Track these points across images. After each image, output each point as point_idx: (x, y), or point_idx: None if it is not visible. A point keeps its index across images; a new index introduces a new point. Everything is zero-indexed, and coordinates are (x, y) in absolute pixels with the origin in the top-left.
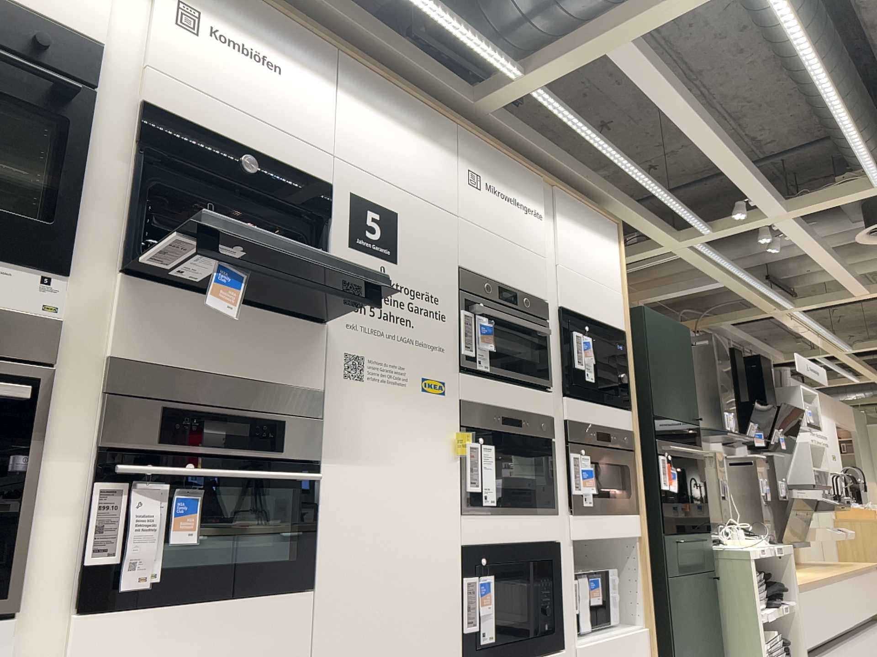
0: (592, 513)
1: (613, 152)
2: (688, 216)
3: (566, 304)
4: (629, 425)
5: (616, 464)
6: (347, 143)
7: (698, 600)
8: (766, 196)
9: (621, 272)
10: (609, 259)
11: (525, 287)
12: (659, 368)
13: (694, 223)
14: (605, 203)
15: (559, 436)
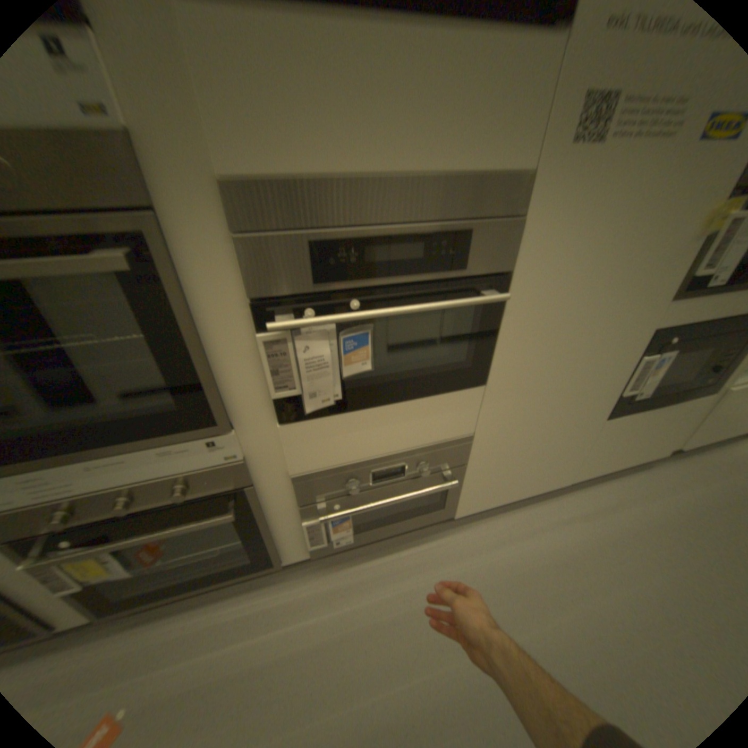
0: None
1: None
2: None
3: None
4: None
5: None
6: None
7: None
8: None
9: None
10: None
11: None
12: None
13: None
14: None
15: None
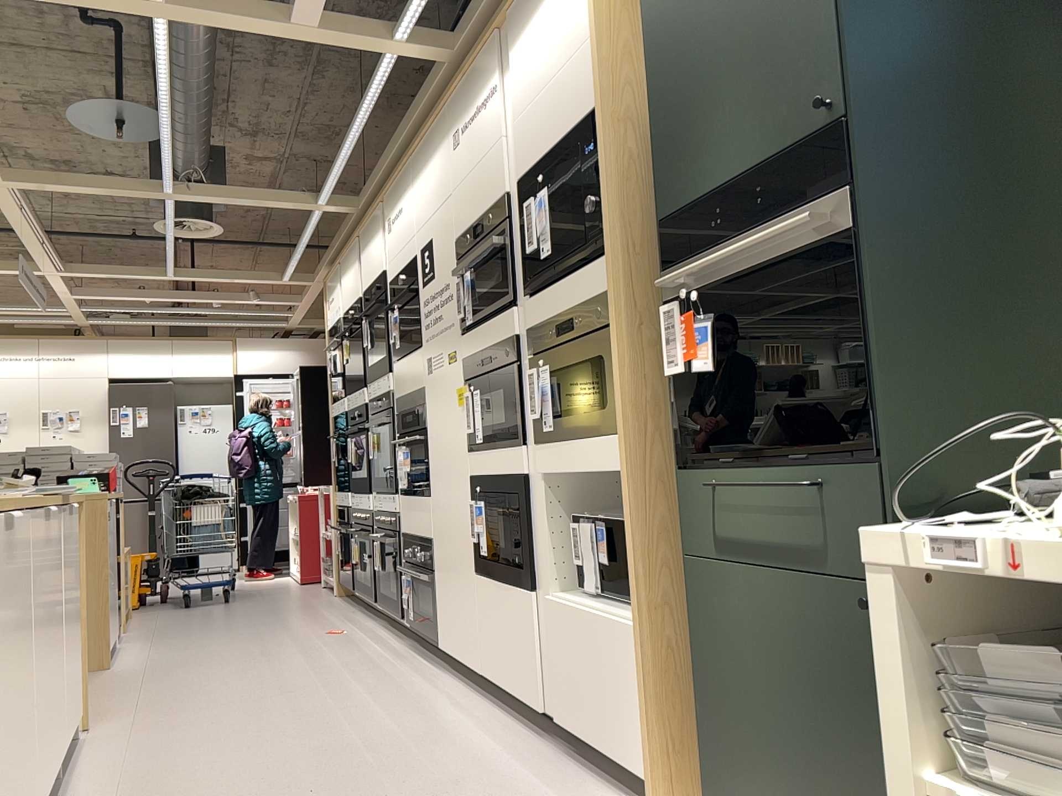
0: (558, 442)
1: None
2: None
3: (522, 171)
4: (610, 280)
5: (588, 360)
6: (416, 218)
7: (813, 644)
8: None
9: None
10: None
11: (490, 202)
12: (683, 90)
13: None
14: None
15: (530, 352)
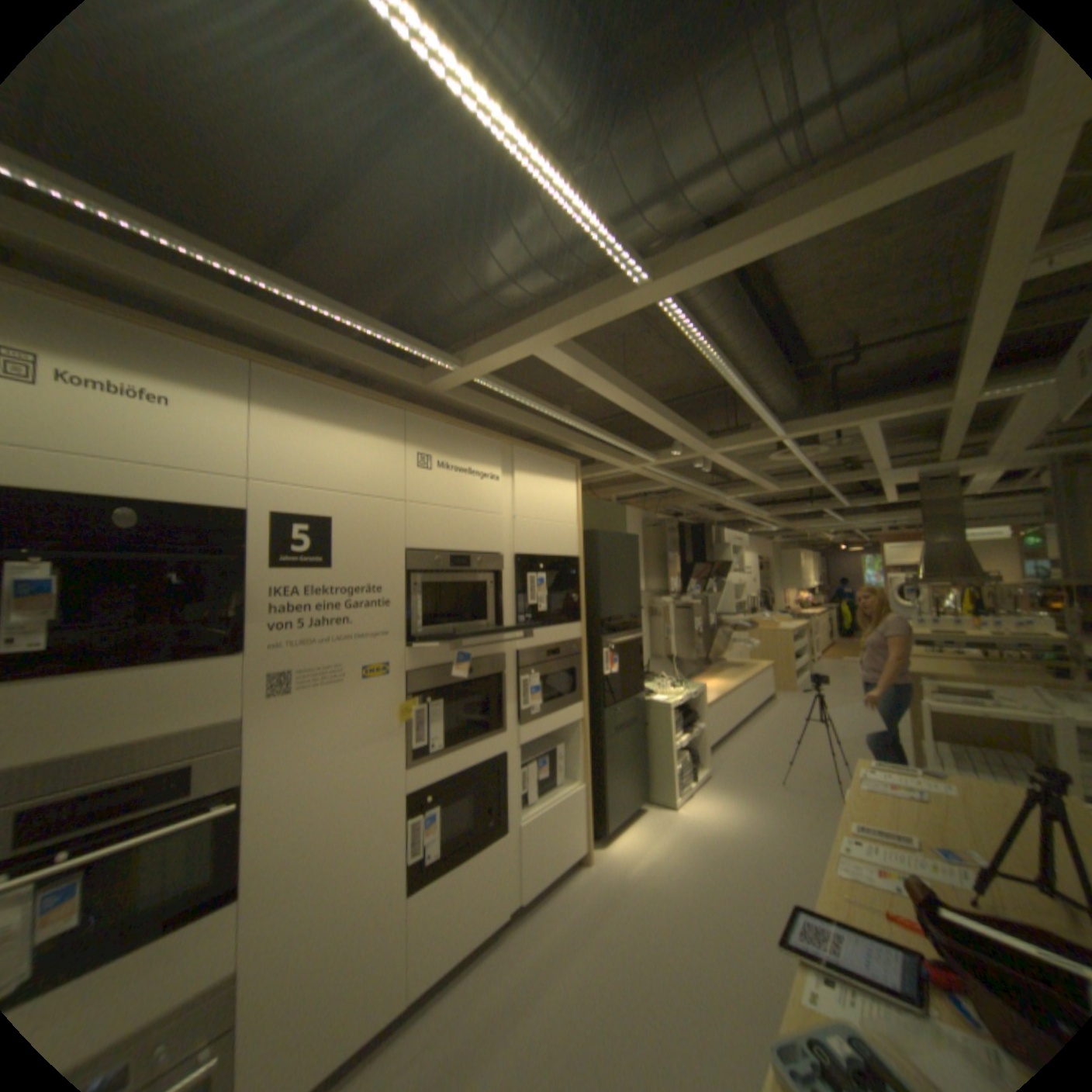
0: (538, 719)
1: (564, 417)
2: (637, 453)
3: (520, 552)
4: (577, 635)
5: (563, 671)
6: (265, 462)
7: (630, 746)
8: (697, 442)
9: (578, 508)
10: (566, 498)
11: (478, 549)
12: (608, 579)
13: (643, 456)
14: (567, 447)
15: (510, 666)
